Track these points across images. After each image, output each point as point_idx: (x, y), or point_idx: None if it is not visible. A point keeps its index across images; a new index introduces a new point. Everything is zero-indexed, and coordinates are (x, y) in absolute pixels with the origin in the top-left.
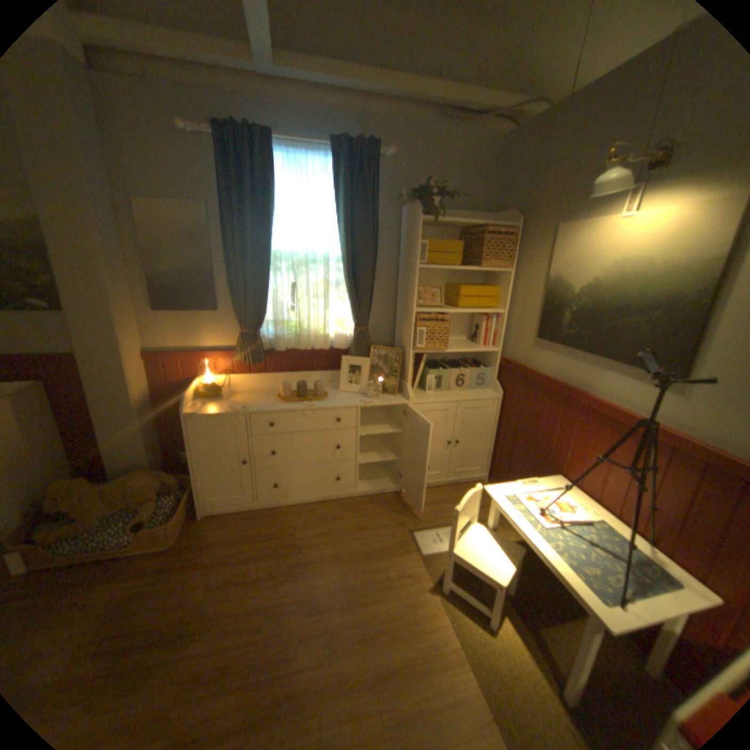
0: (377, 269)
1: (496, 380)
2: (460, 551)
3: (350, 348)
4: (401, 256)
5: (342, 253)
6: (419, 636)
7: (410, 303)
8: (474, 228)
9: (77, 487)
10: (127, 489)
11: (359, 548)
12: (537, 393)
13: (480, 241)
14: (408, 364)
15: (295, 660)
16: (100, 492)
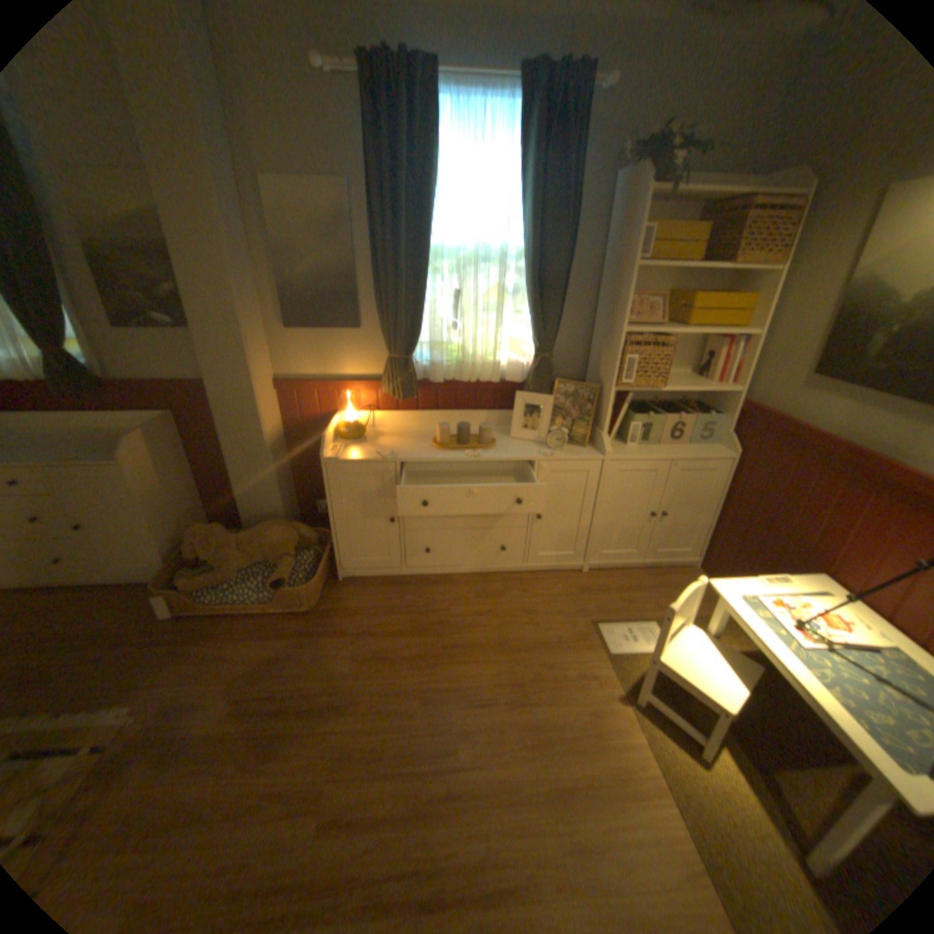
0: (573, 270)
1: (732, 433)
2: (668, 659)
3: (526, 382)
4: (608, 249)
5: (526, 246)
6: (606, 753)
7: (618, 320)
8: (730, 201)
9: (214, 532)
10: (264, 539)
11: (528, 635)
12: (801, 456)
13: (738, 222)
14: (607, 405)
15: (455, 756)
16: (236, 541)
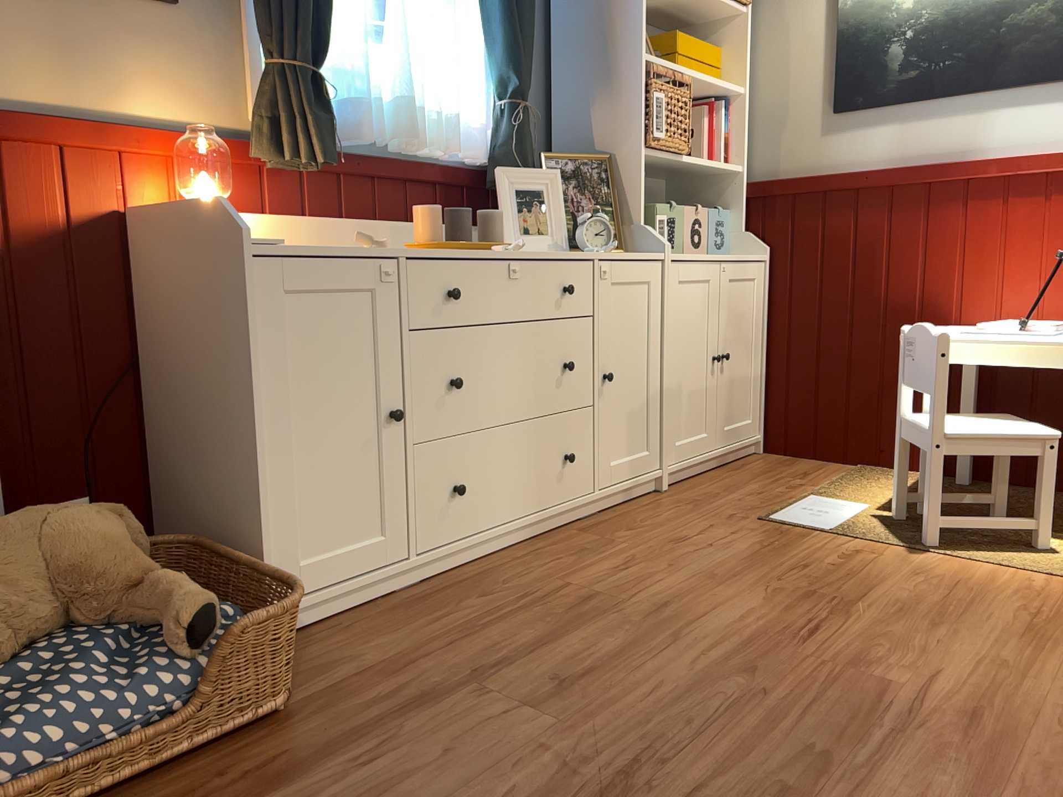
0: None
1: (744, 231)
2: (946, 429)
3: (493, 159)
4: None
5: None
6: (982, 587)
7: (623, 44)
8: None
9: None
10: (46, 544)
11: (718, 555)
12: (854, 211)
13: None
14: (637, 176)
15: (889, 683)
16: None
